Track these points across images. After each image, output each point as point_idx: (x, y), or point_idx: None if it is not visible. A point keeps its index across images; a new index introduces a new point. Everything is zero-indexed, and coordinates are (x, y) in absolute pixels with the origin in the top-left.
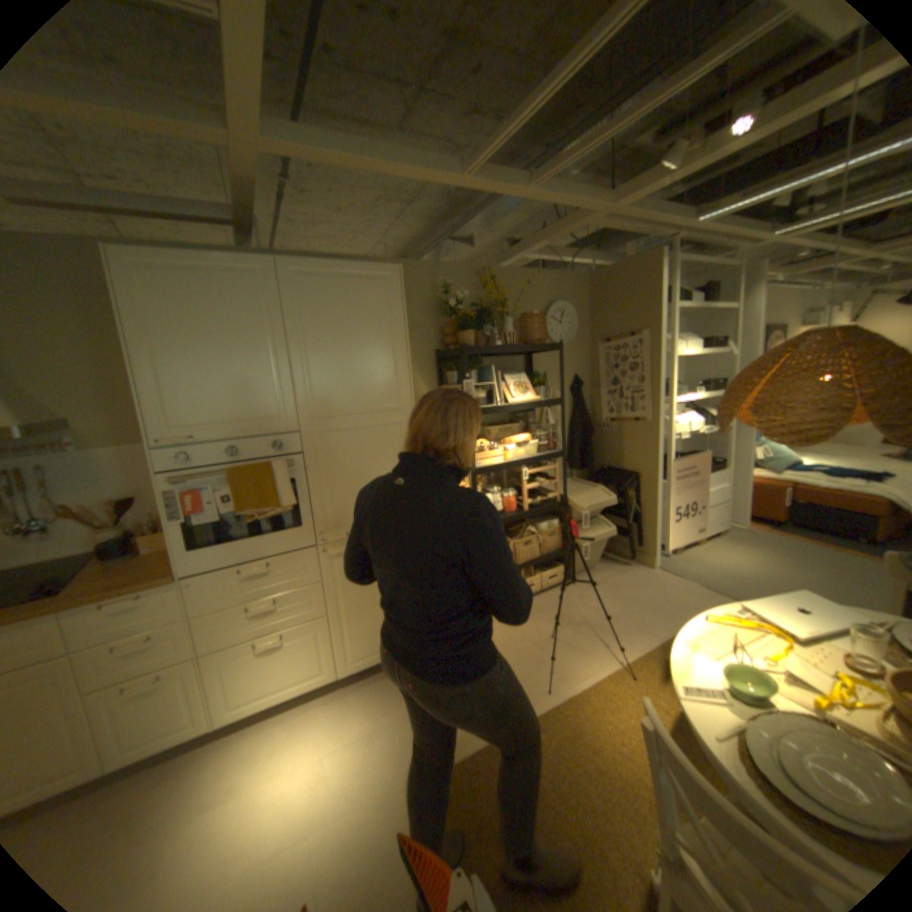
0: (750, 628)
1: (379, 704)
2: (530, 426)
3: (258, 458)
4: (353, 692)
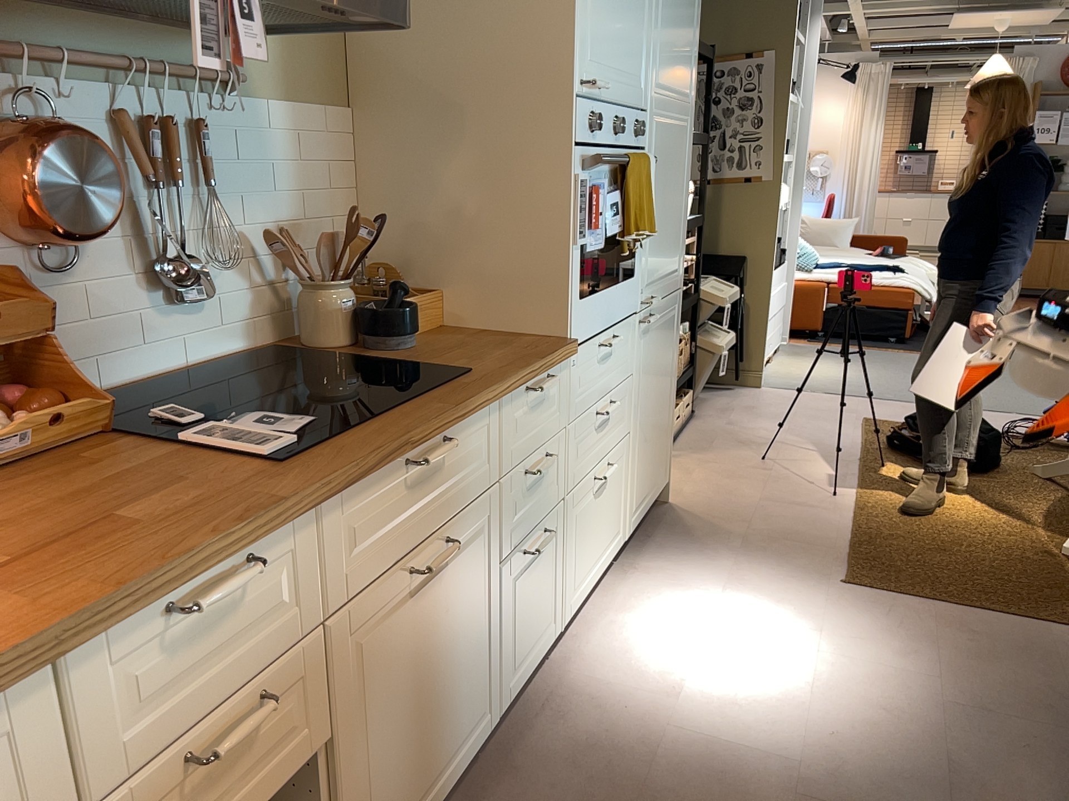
0: None
1: (688, 555)
2: None
3: (621, 147)
4: (635, 558)
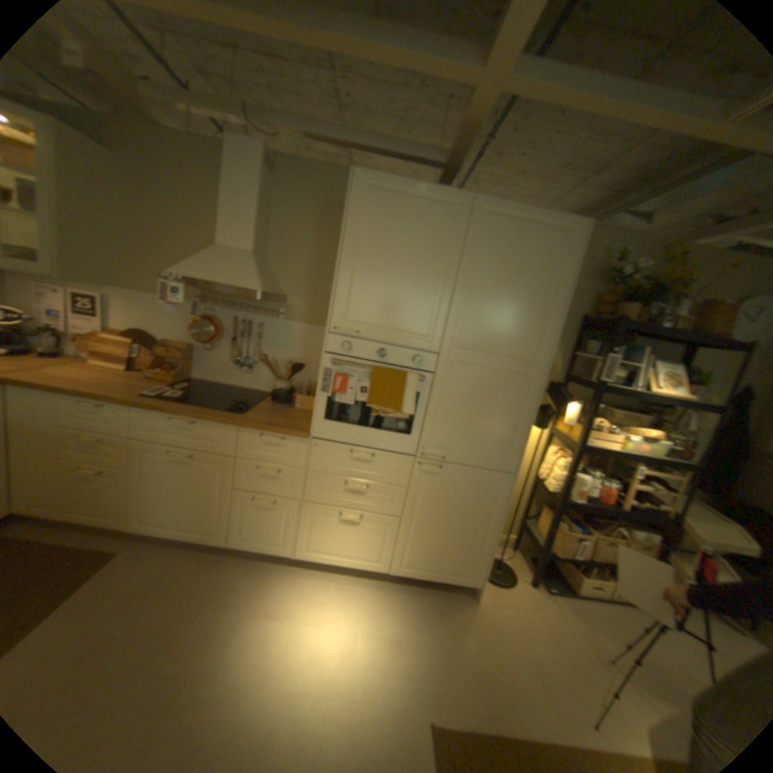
0: None
1: (414, 618)
2: (665, 424)
3: (397, 366)
4: (396, 592)
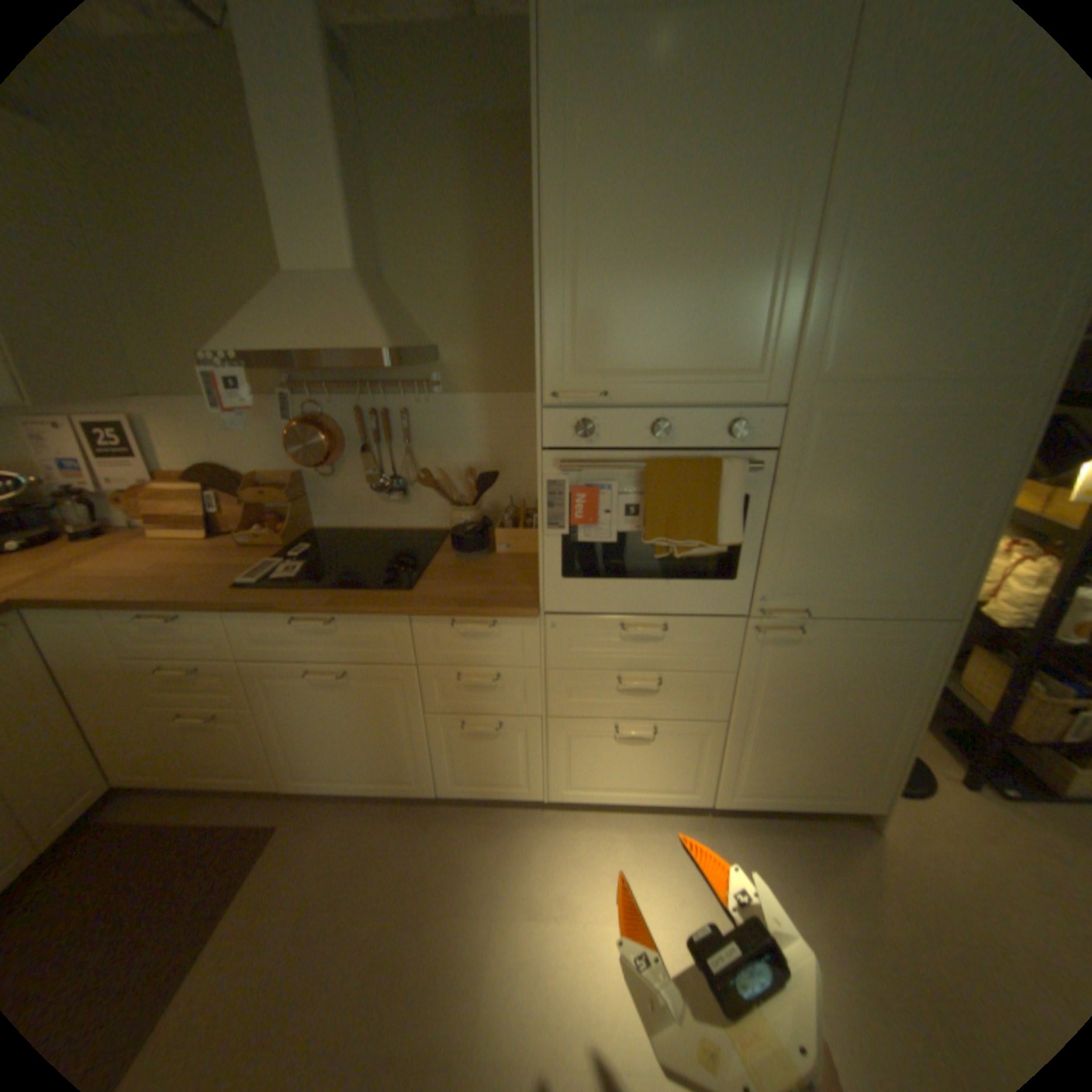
0: None
1: (780, 883)
2: None
3: (698, 446)
4: (733, 833)
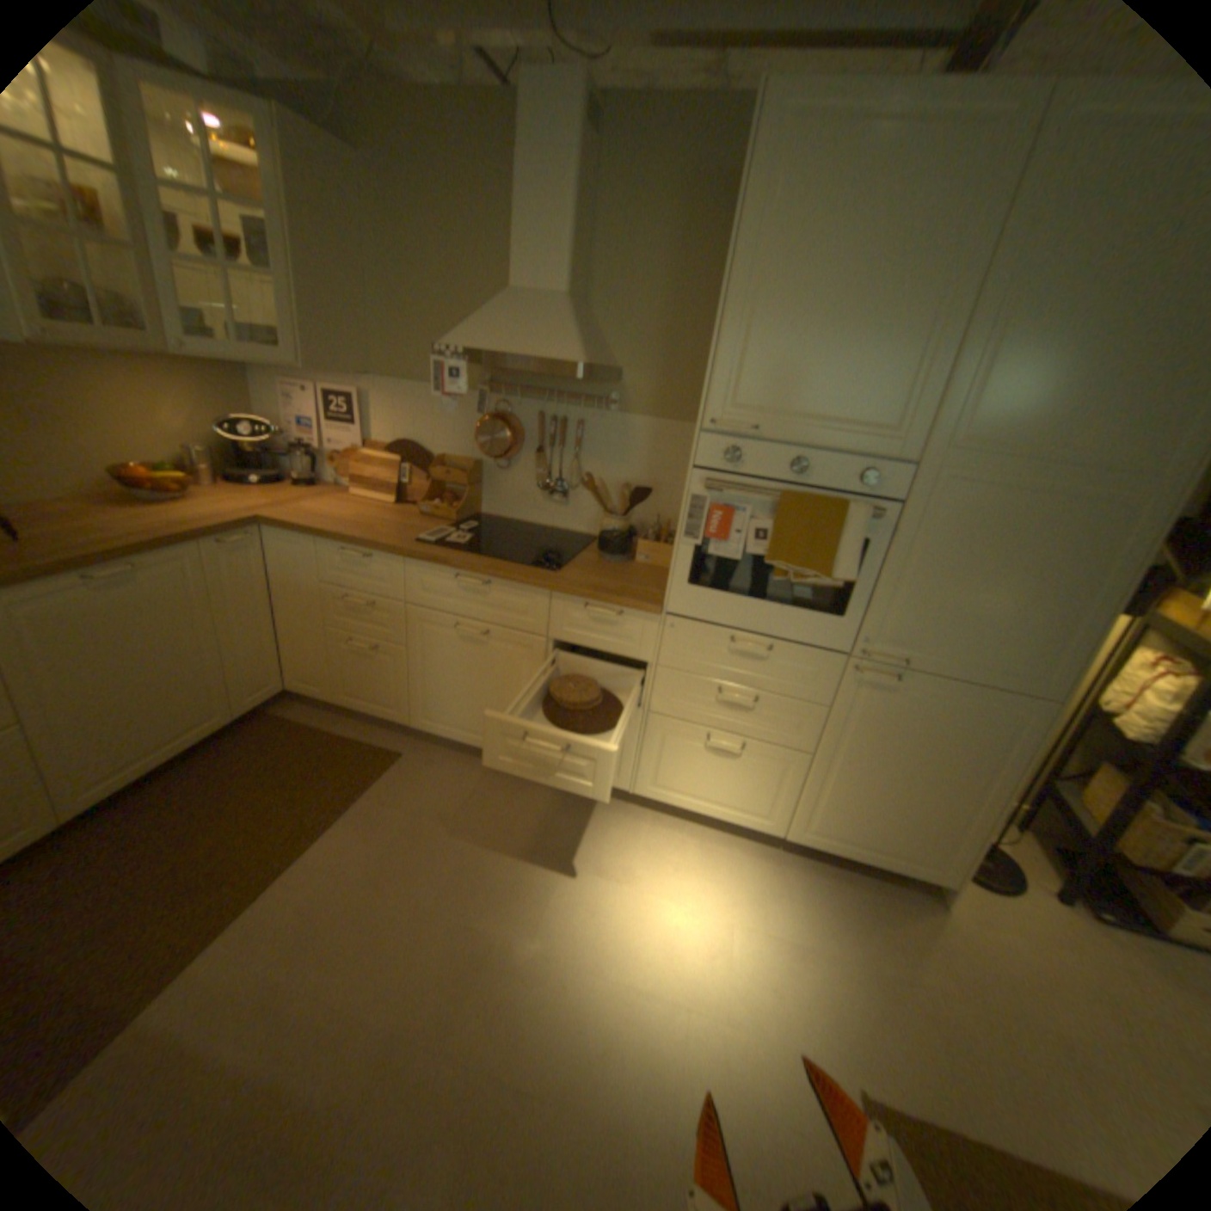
0: None
1: (830, 917)
2: None
3: (829, 489)
4: (798, 869)
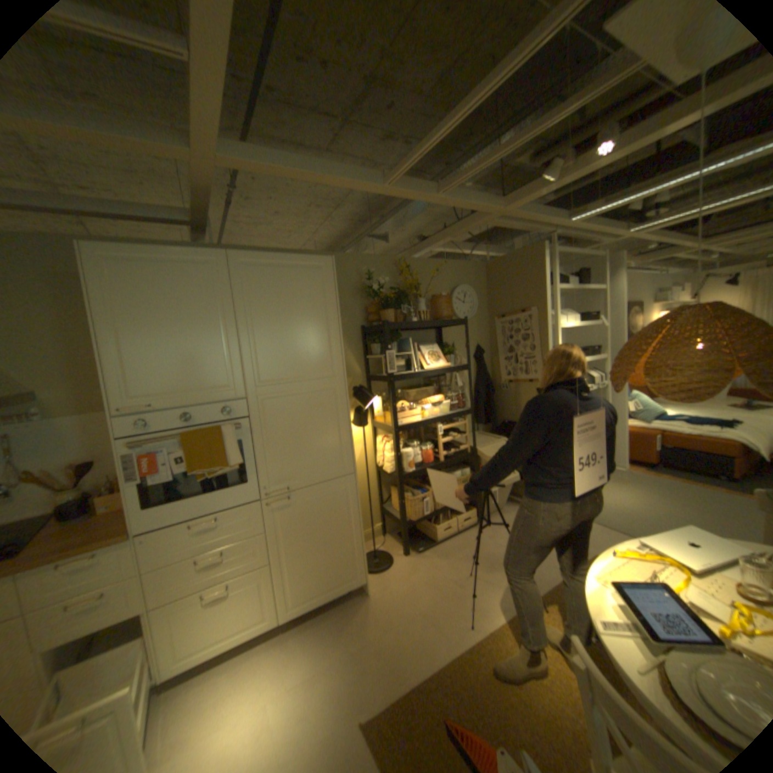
0: (649, 562)
1: (317, 647)
2: (442, 388)
3: (209, 422)
4: (293, 636)
